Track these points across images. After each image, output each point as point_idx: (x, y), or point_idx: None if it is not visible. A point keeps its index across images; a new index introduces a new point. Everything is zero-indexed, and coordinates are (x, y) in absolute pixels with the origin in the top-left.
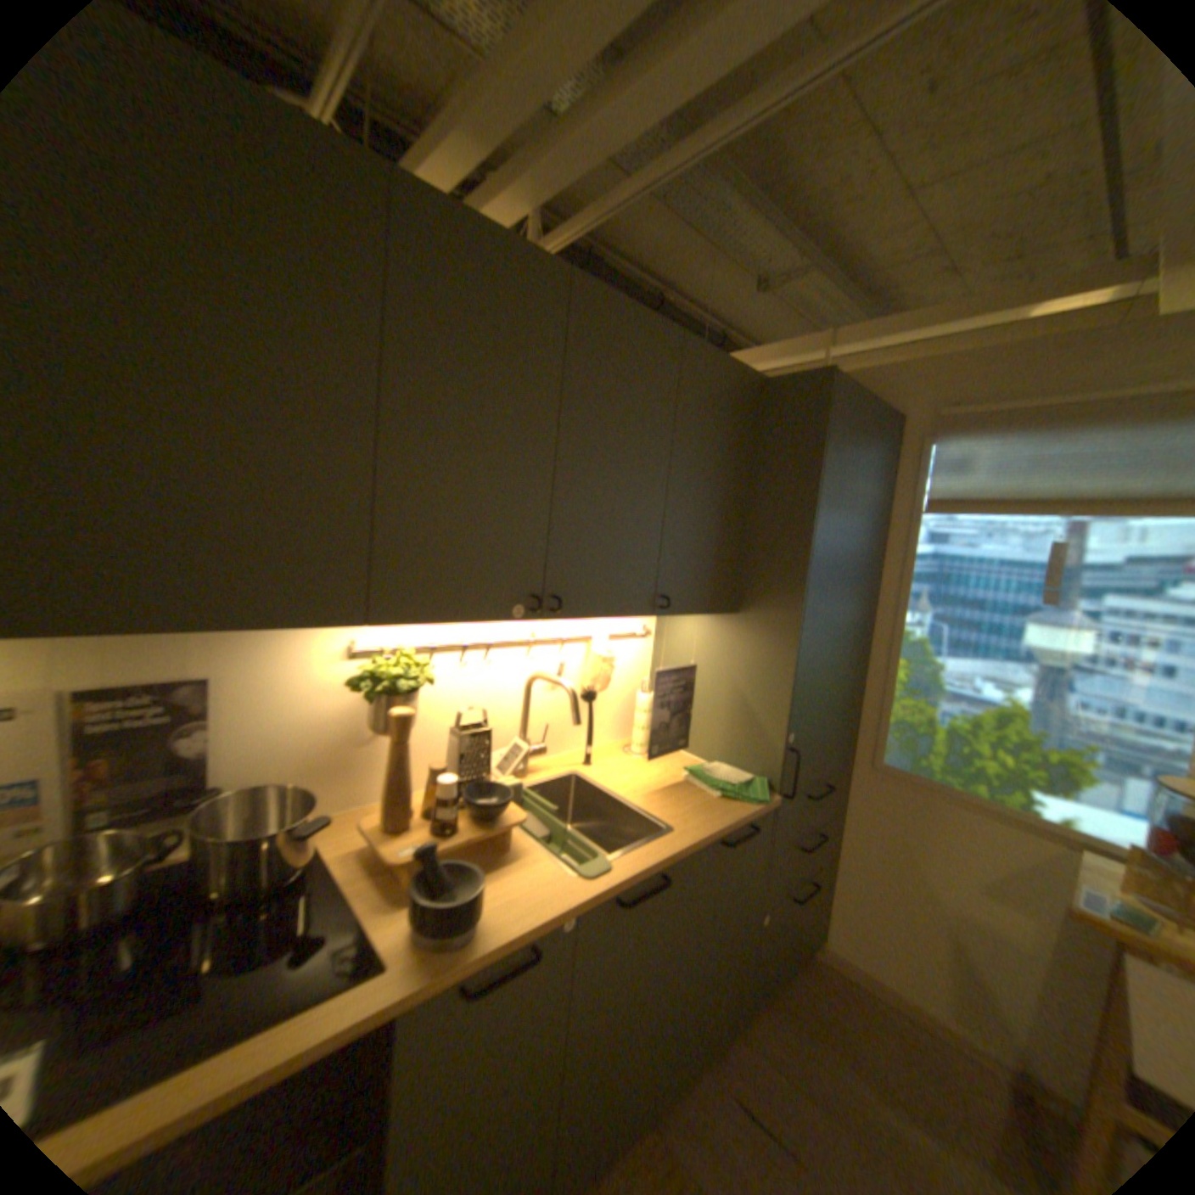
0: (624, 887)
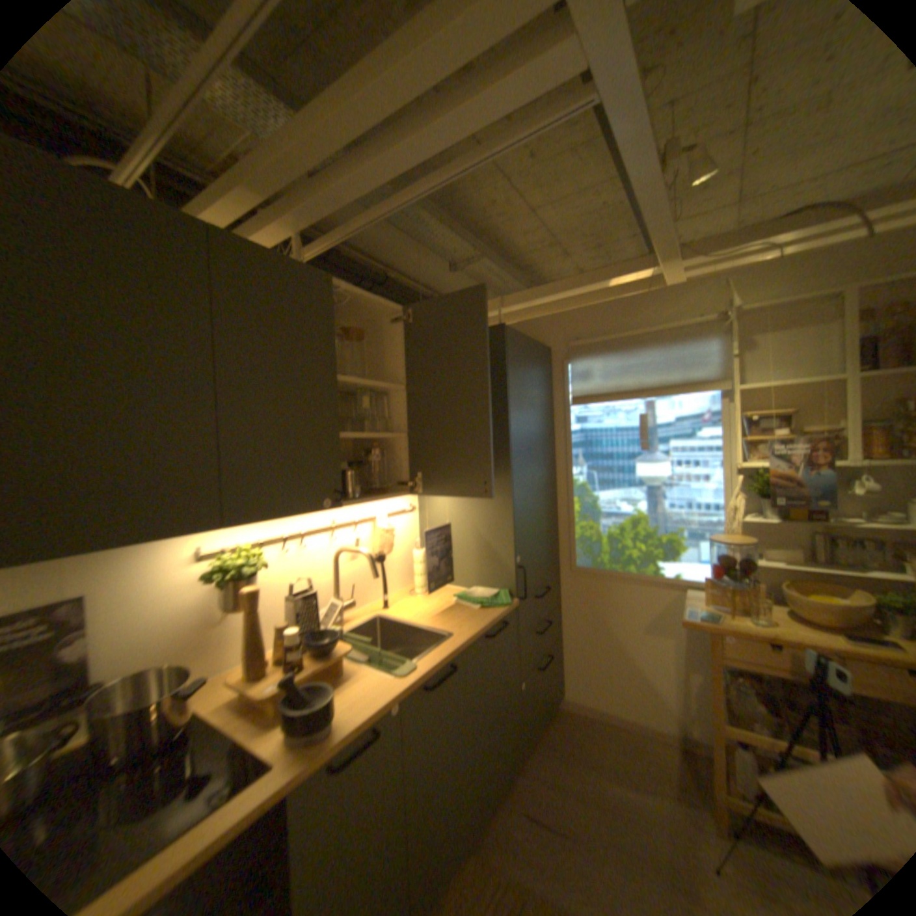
0: (427, 677)
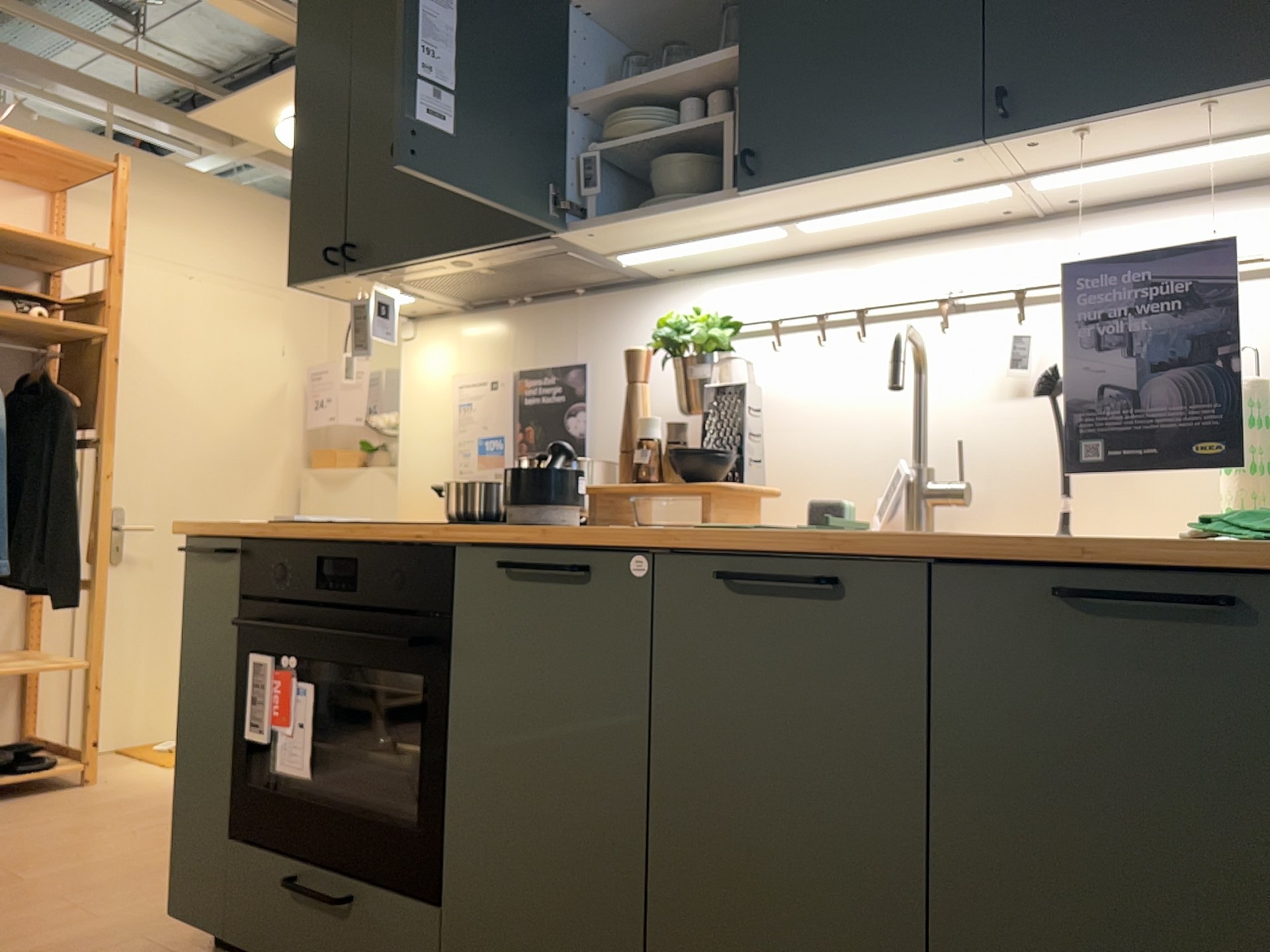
0: (726, 545)
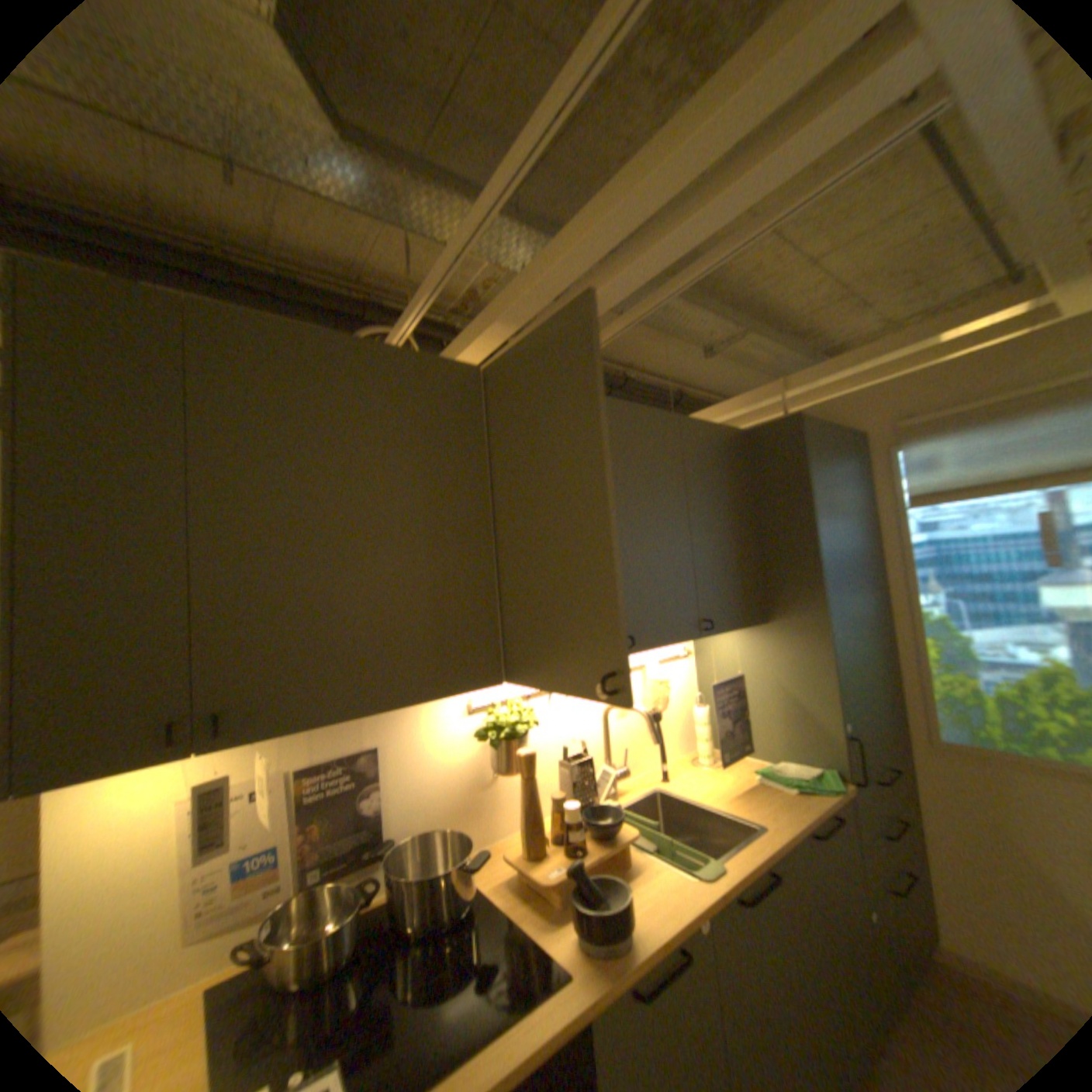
0: (743, 886)
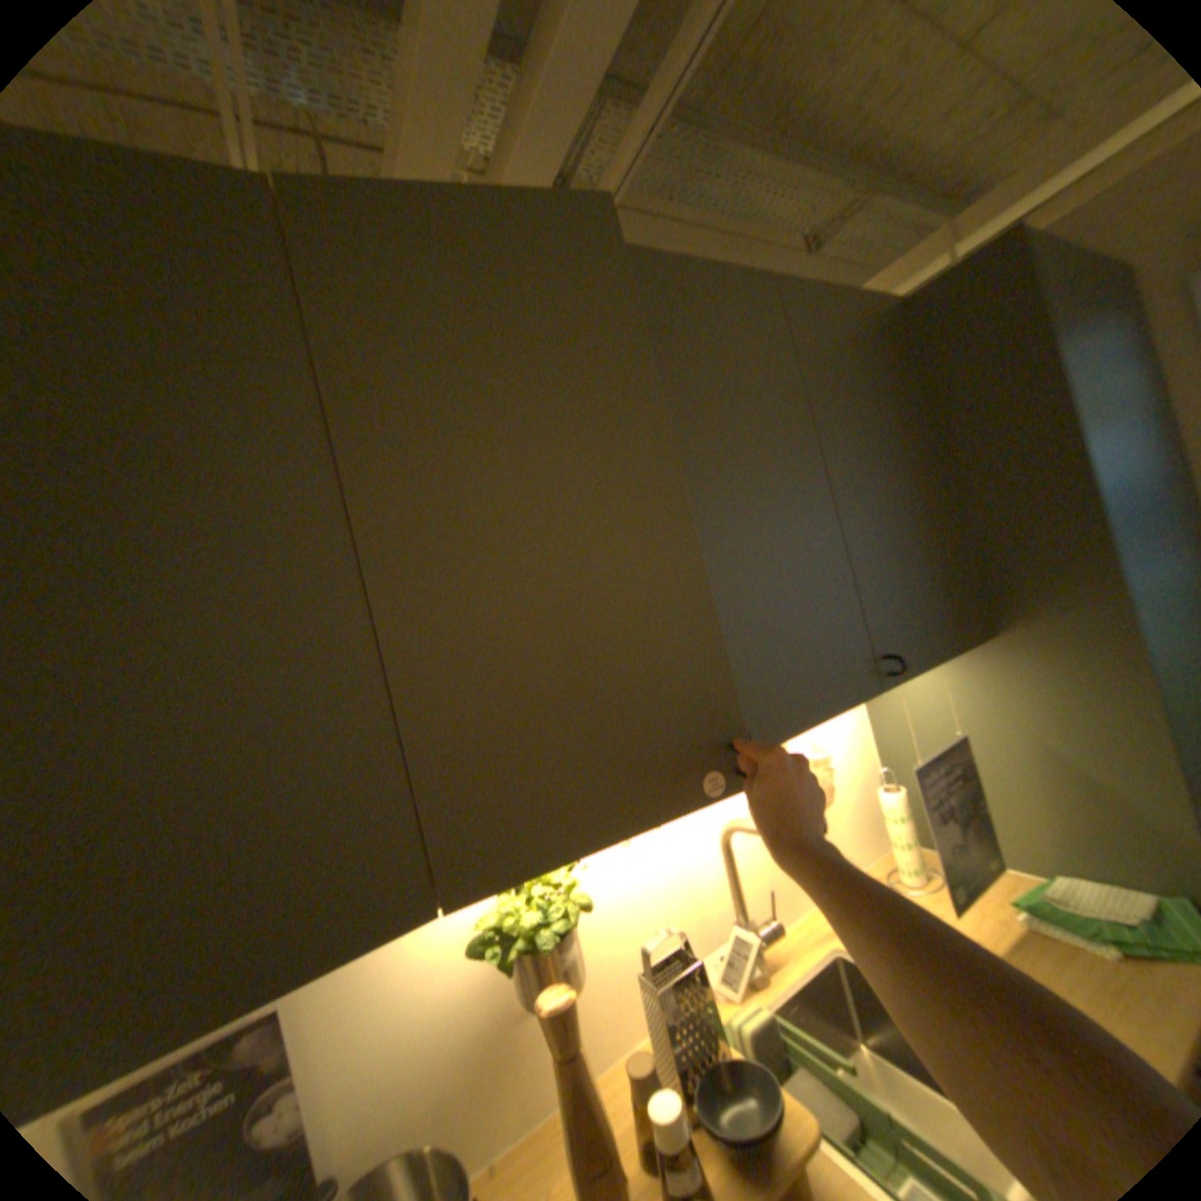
0: None
